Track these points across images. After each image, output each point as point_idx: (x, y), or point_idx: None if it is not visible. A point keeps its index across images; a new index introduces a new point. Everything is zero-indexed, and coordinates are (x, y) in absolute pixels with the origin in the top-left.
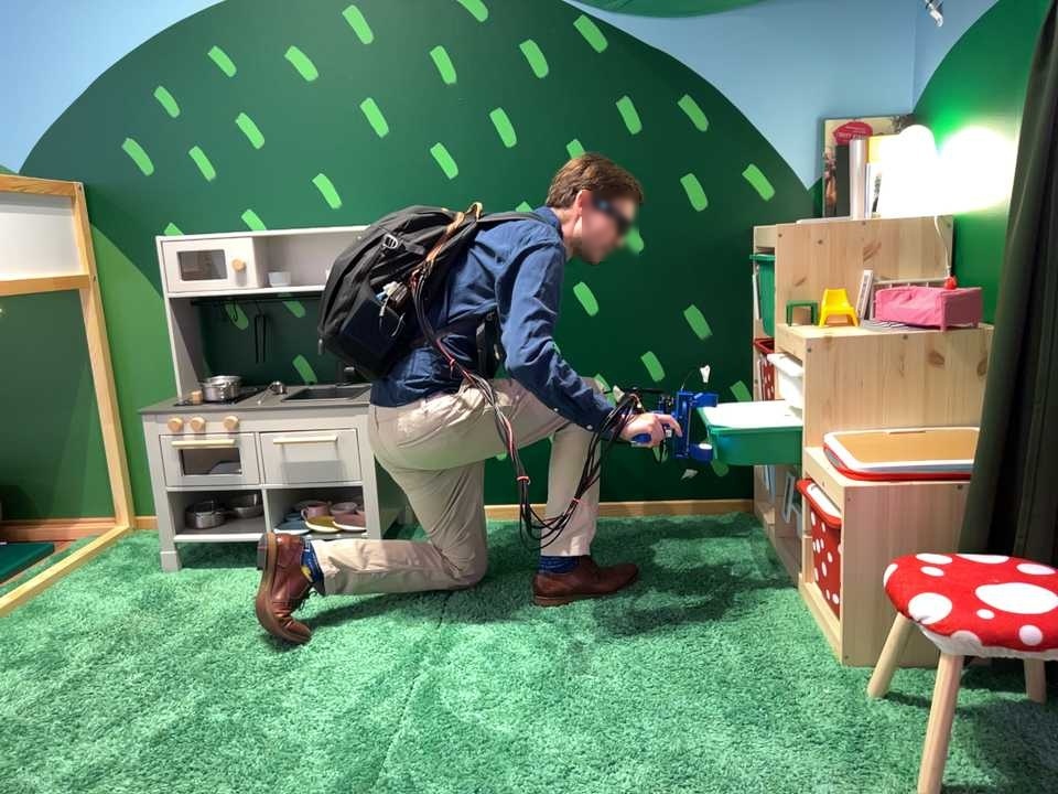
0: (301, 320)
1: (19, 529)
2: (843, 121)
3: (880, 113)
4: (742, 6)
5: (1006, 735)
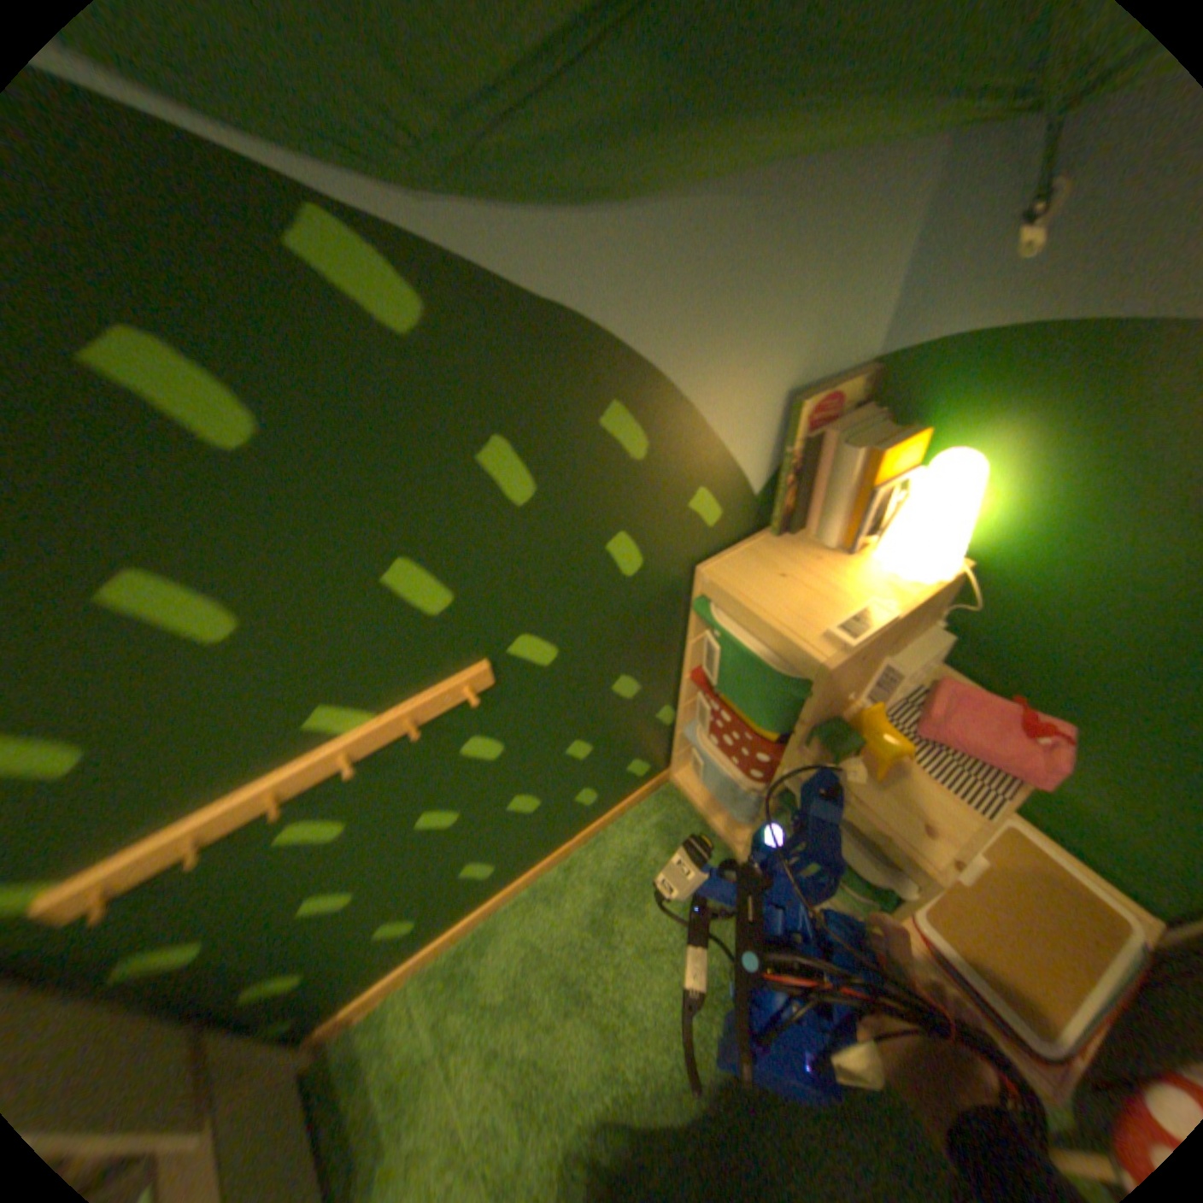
0: None
1: None
2: (828, 397)
3: (858, 366)
4: (748, 172)
5: None
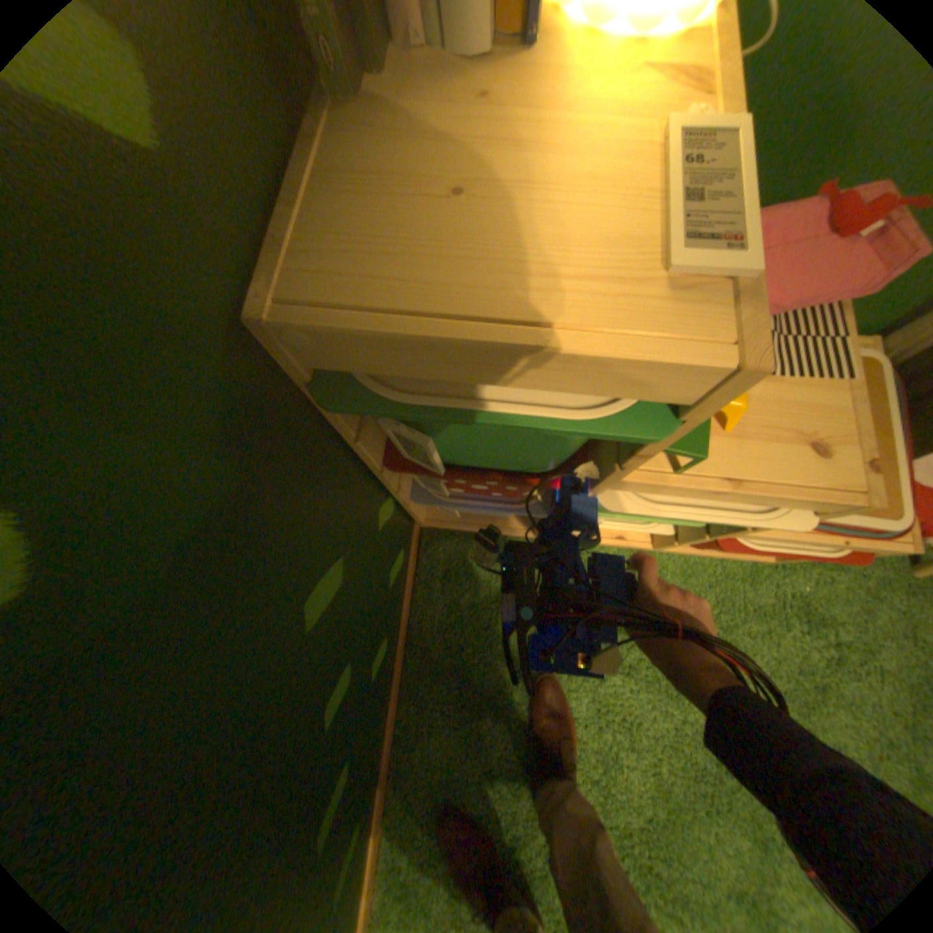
0: None
1: None
2: None
3: None
4: None
5: None
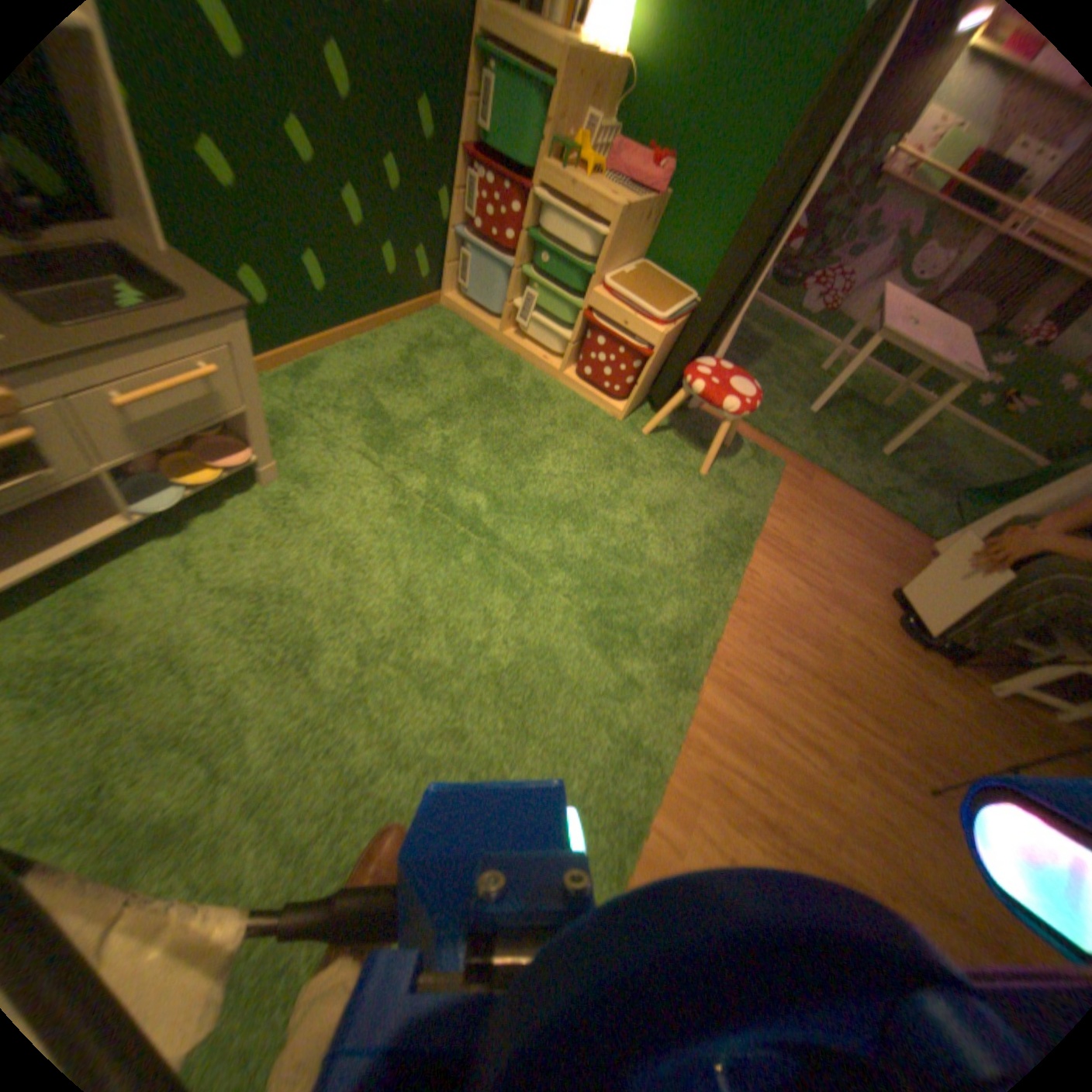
0: None
1: None
2: None
3: None
4: None
5: (679, 428)
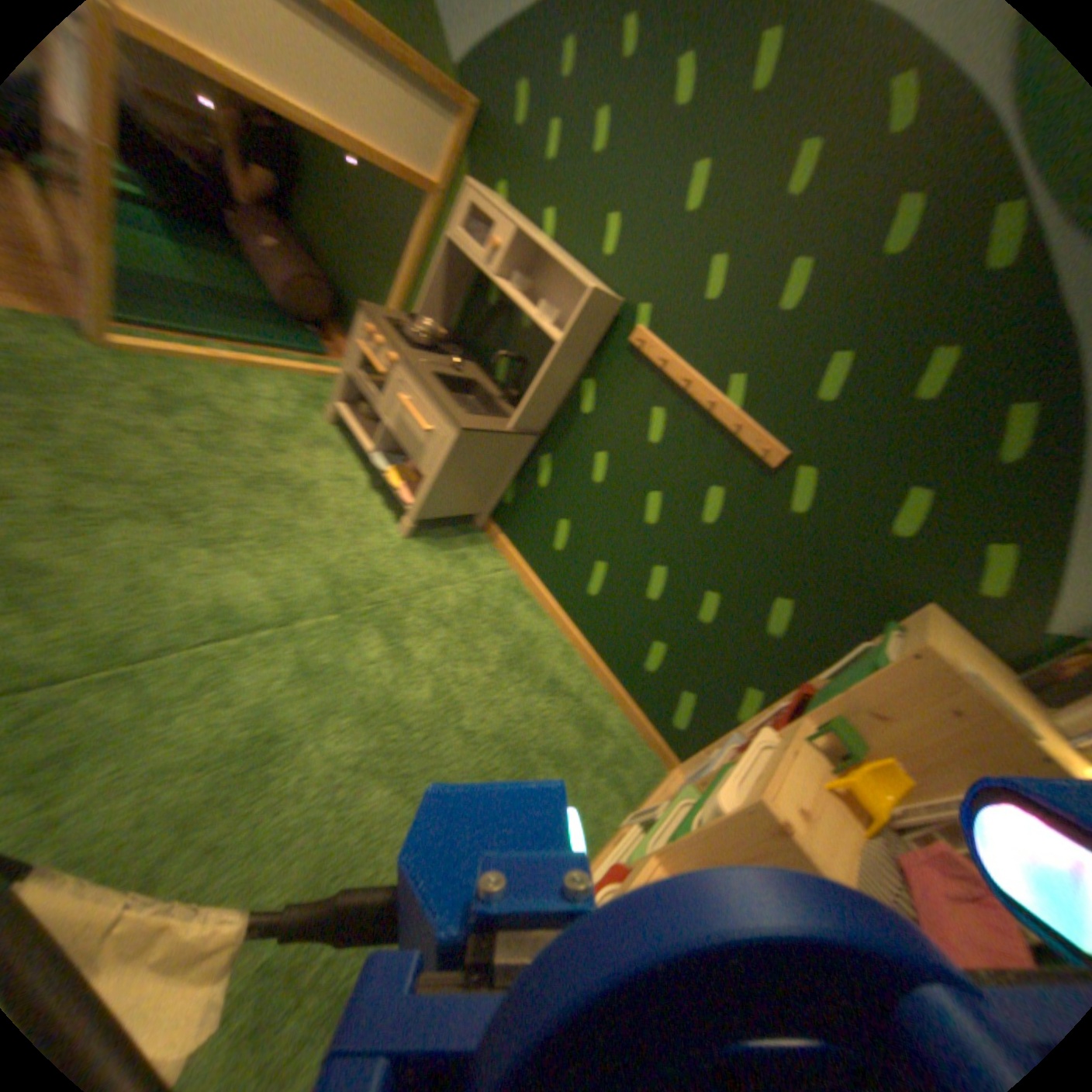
0: (525, 331)
1: (335, 332)
2: None
3: None
4: None
5: None
